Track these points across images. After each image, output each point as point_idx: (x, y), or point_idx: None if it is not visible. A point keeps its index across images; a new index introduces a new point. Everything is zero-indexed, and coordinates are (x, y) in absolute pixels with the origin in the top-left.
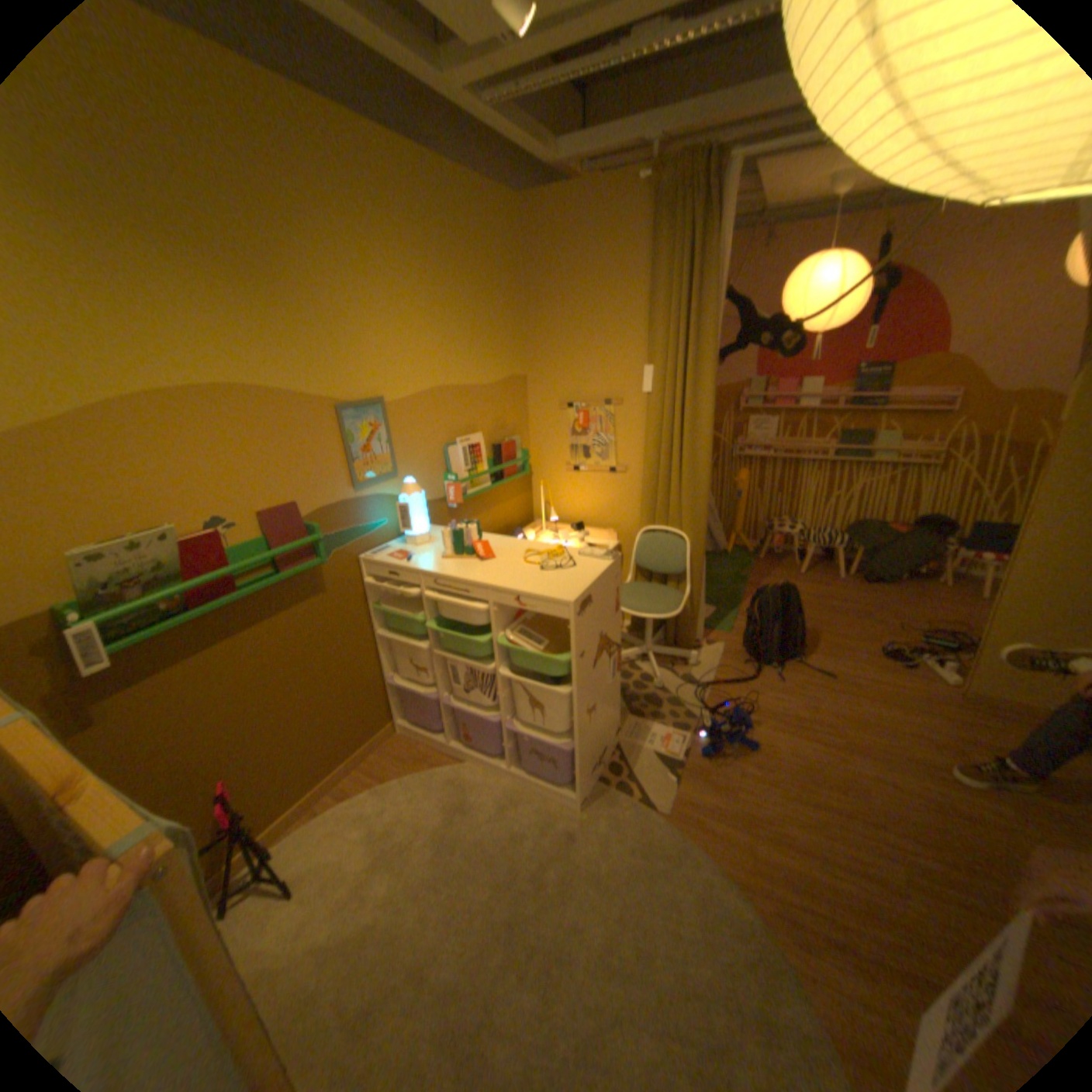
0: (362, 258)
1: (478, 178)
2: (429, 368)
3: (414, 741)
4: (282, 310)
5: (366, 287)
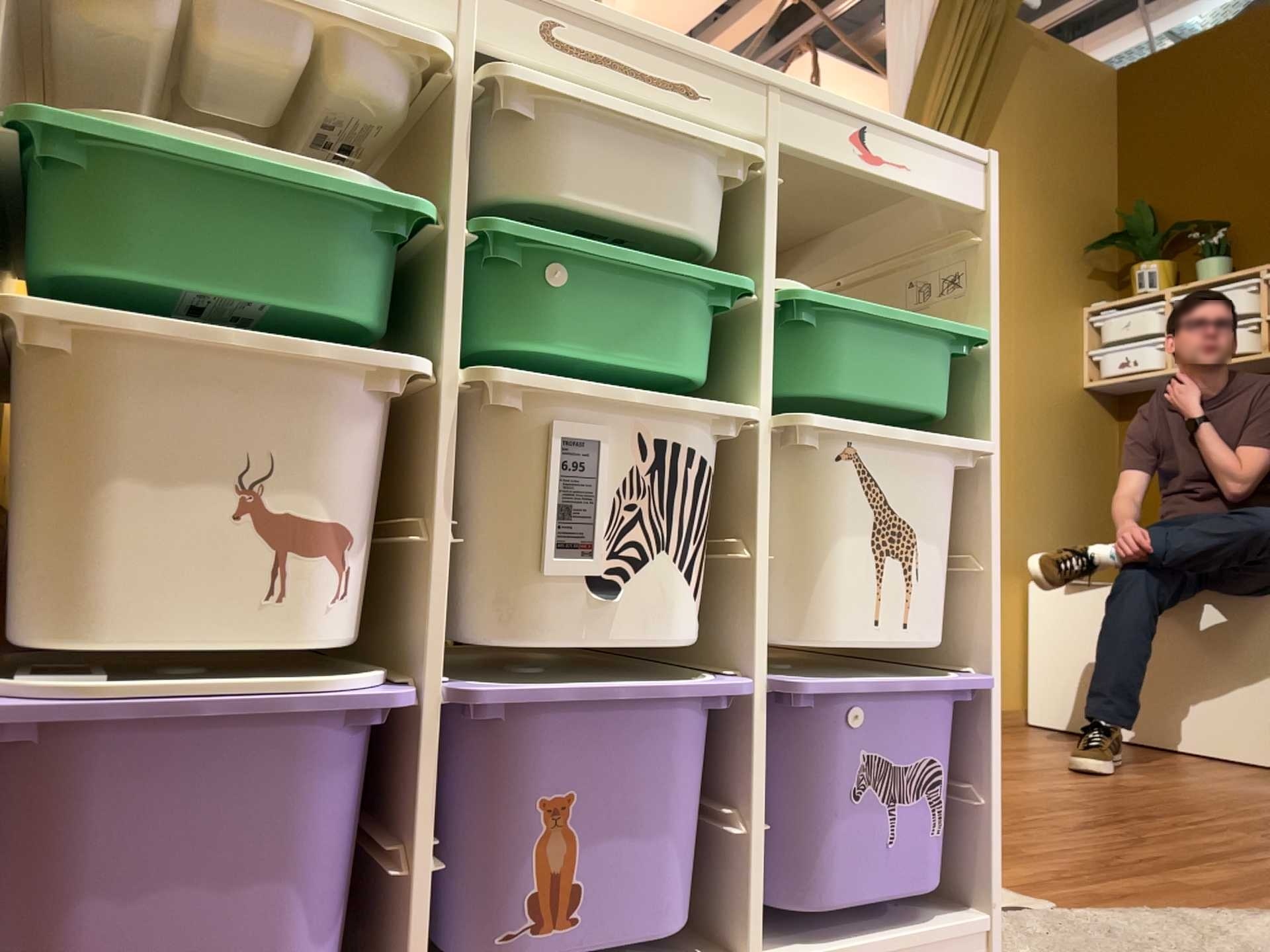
0: None
1: None
2: None
3: None
4: None
5: None
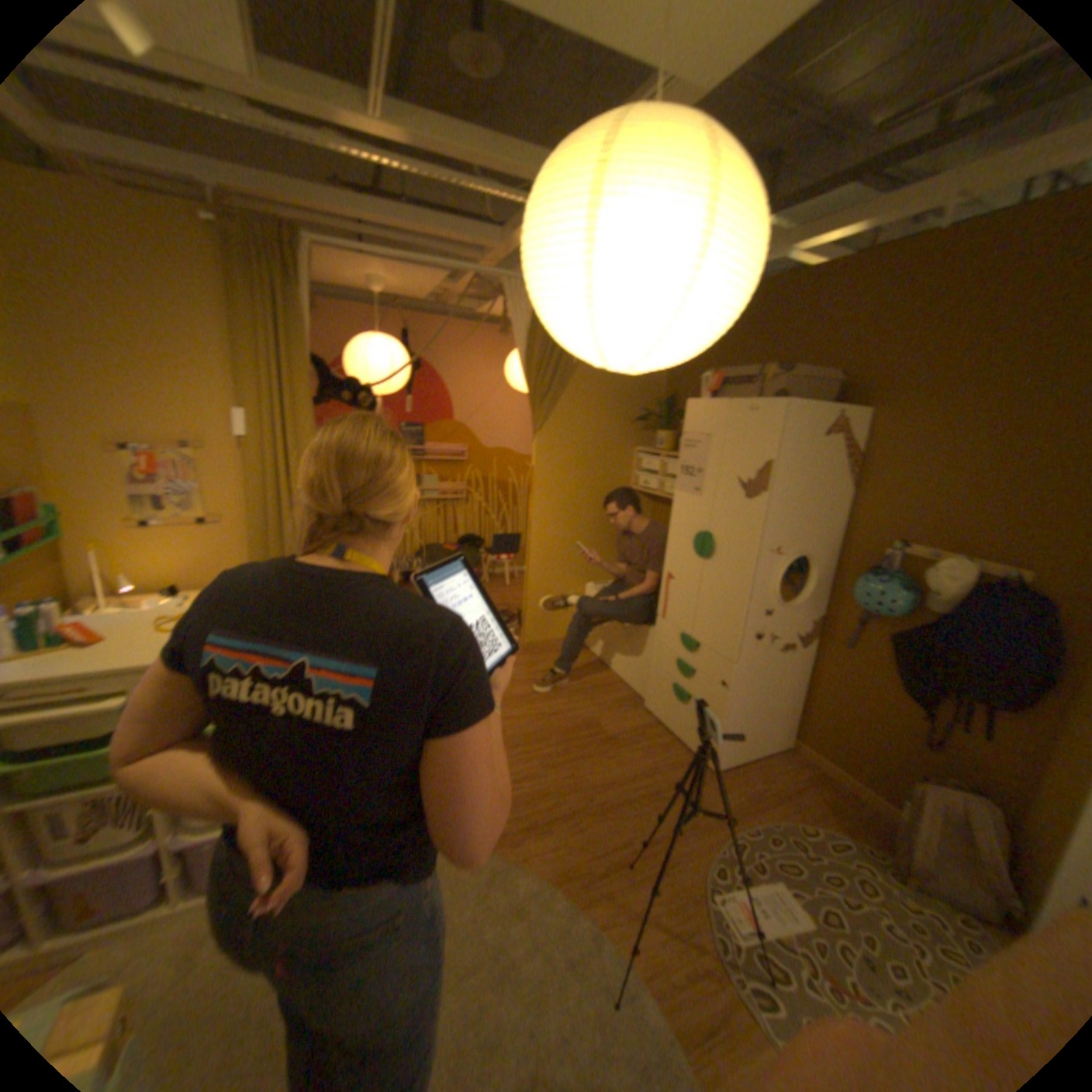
0: None
1: None
2: None
3: None
4: None
5: None
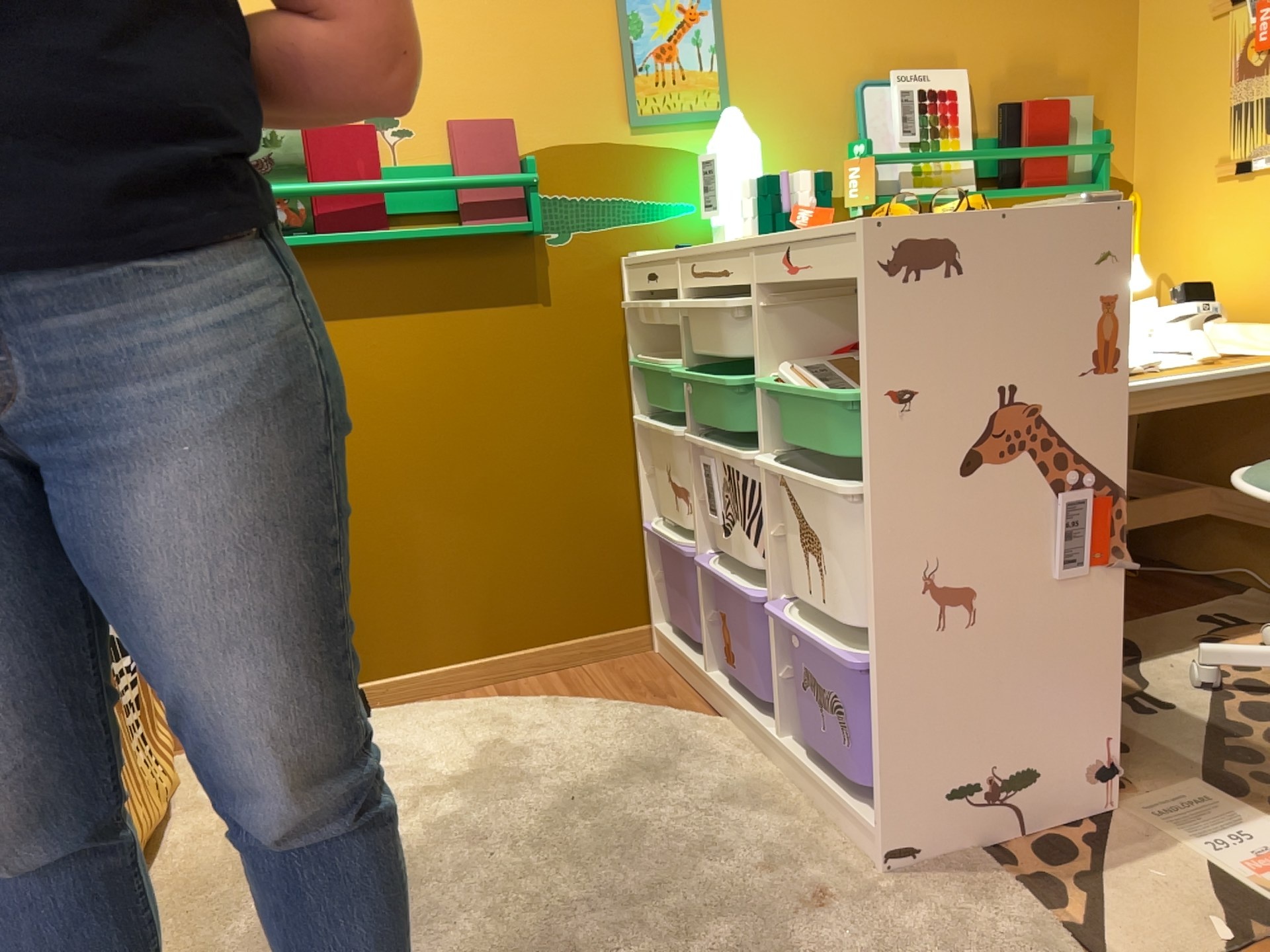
0: None
1: None
2: None
3: (668, 667)
4: None
5: None
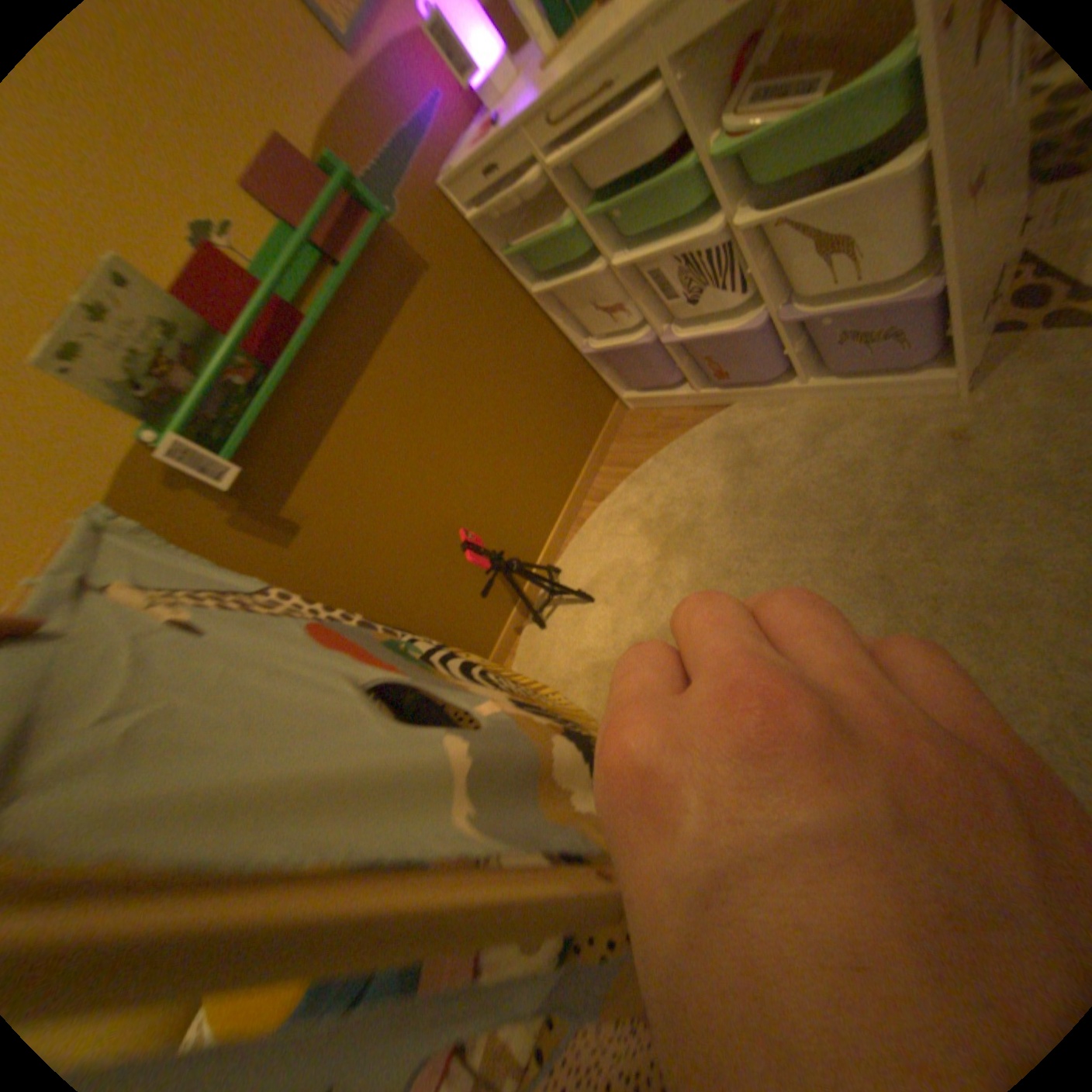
0: None
1: None
2: None
3: (654, 409)
4: None
5: None
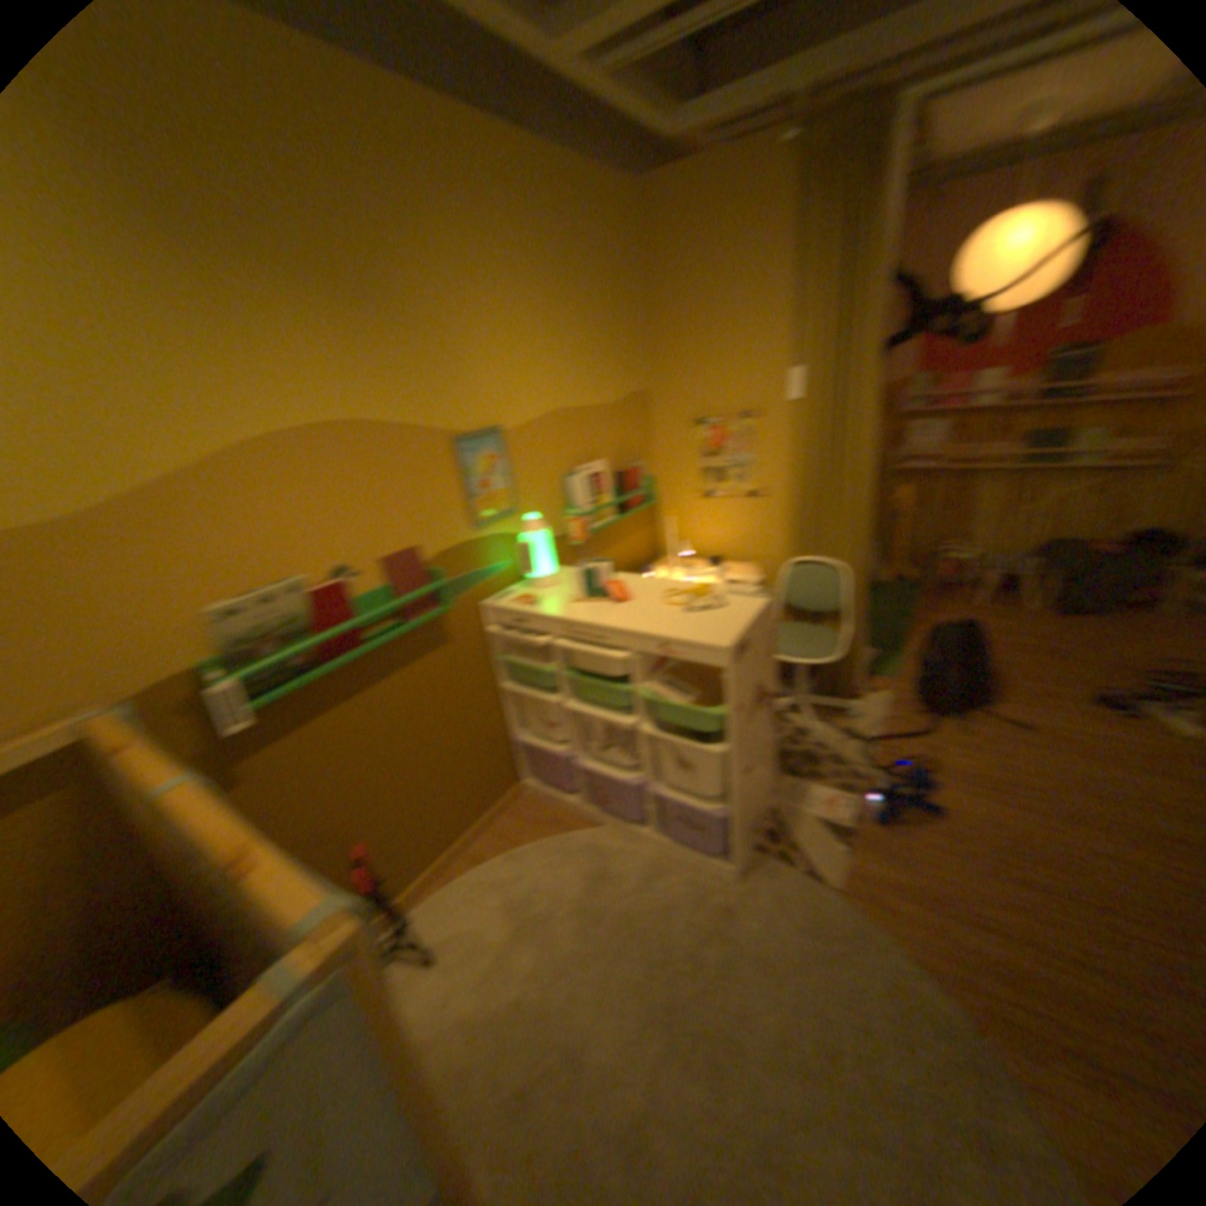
0: (468, 269)
1: (587, 166)
2: (541, 390)
3: (541, 804)
4: (389, 335)
5: (473, 303)
